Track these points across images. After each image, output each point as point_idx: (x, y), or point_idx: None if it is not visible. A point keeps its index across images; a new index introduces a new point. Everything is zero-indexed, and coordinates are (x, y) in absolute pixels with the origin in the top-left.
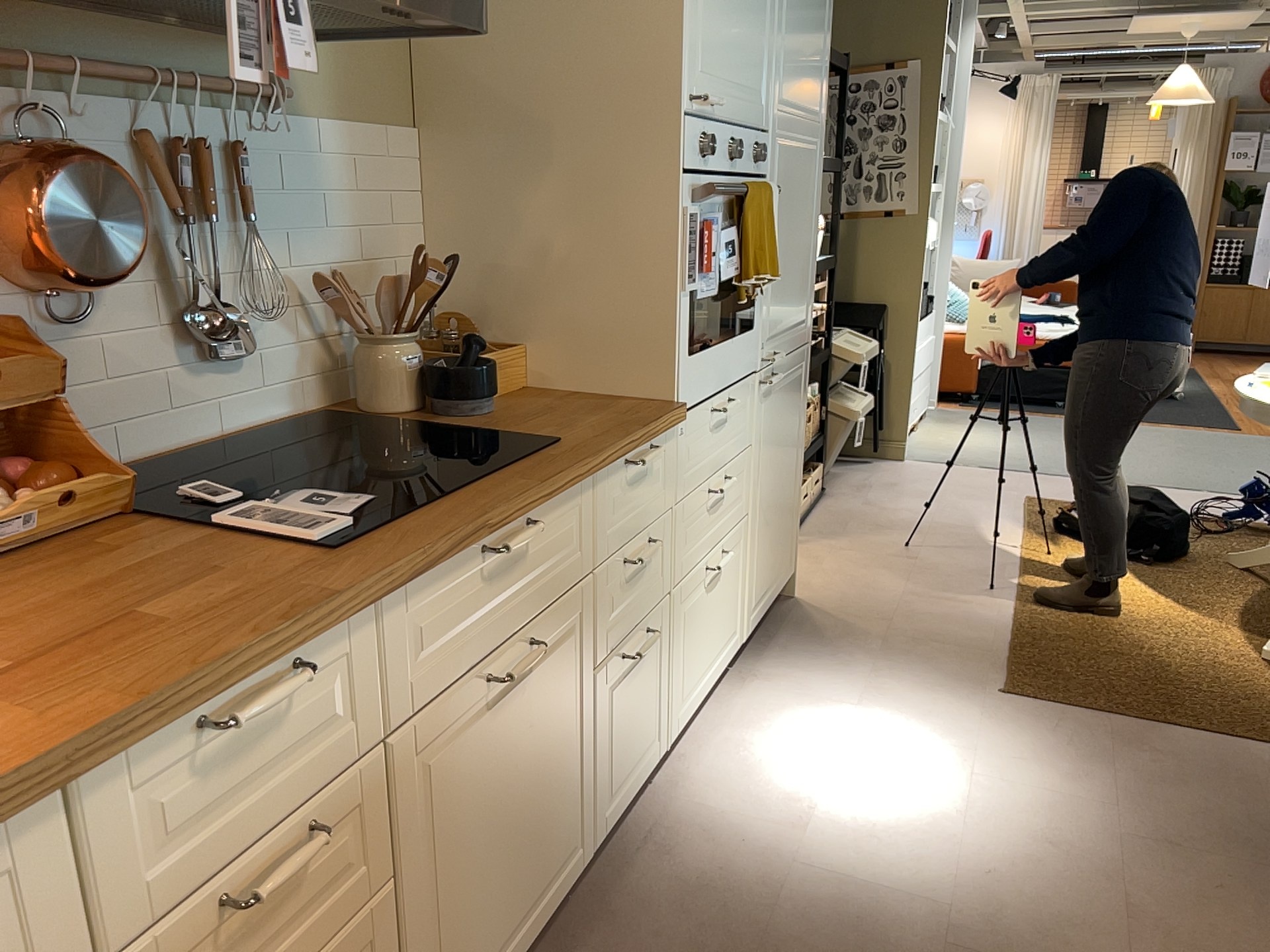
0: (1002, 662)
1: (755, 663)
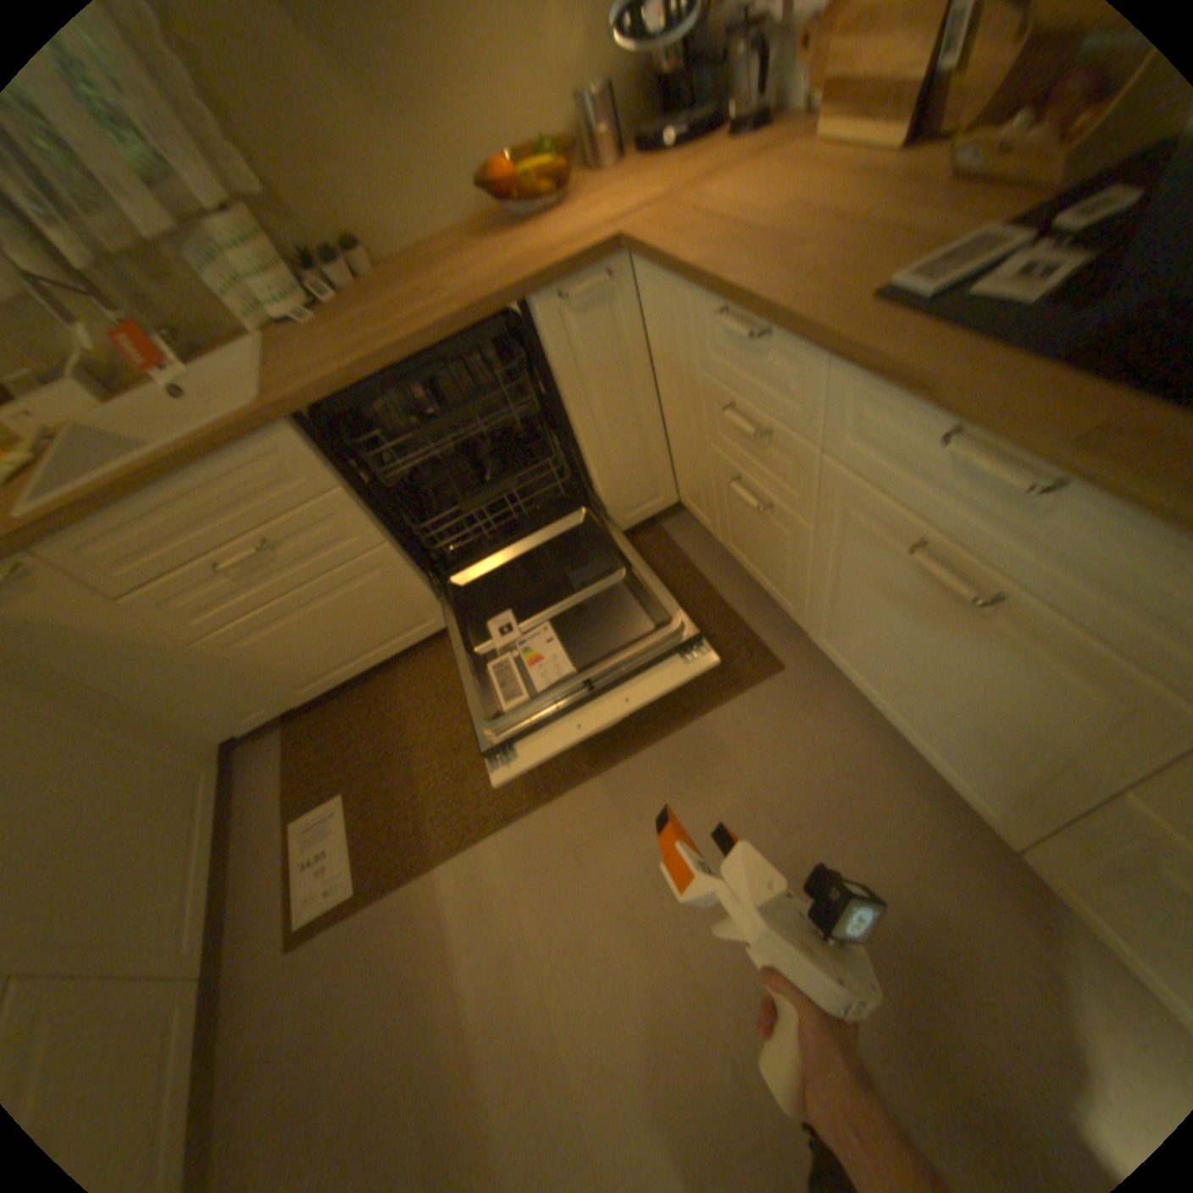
0: None
1: None
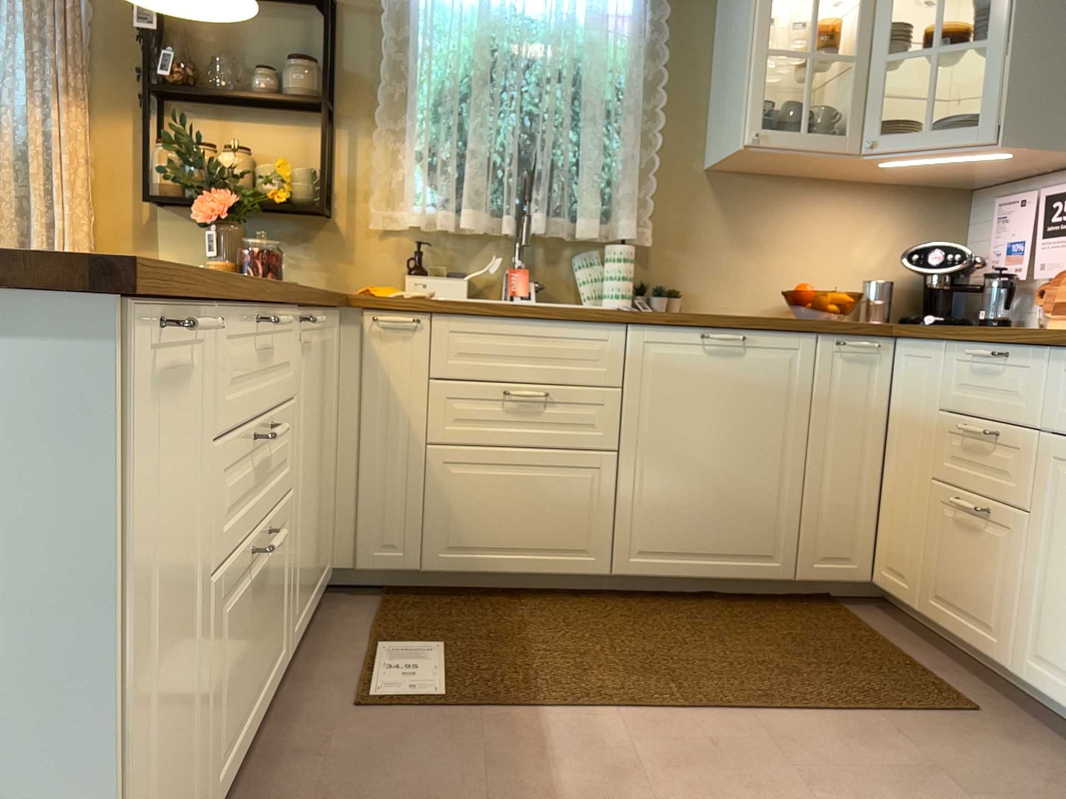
0: None
1: None
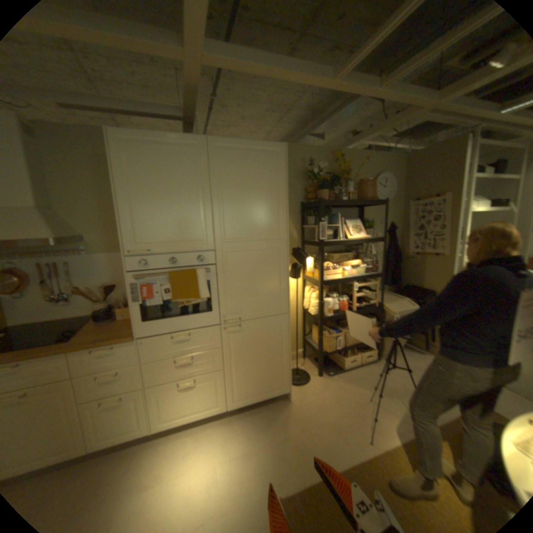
0: (308, 487)
1: (236, 421)
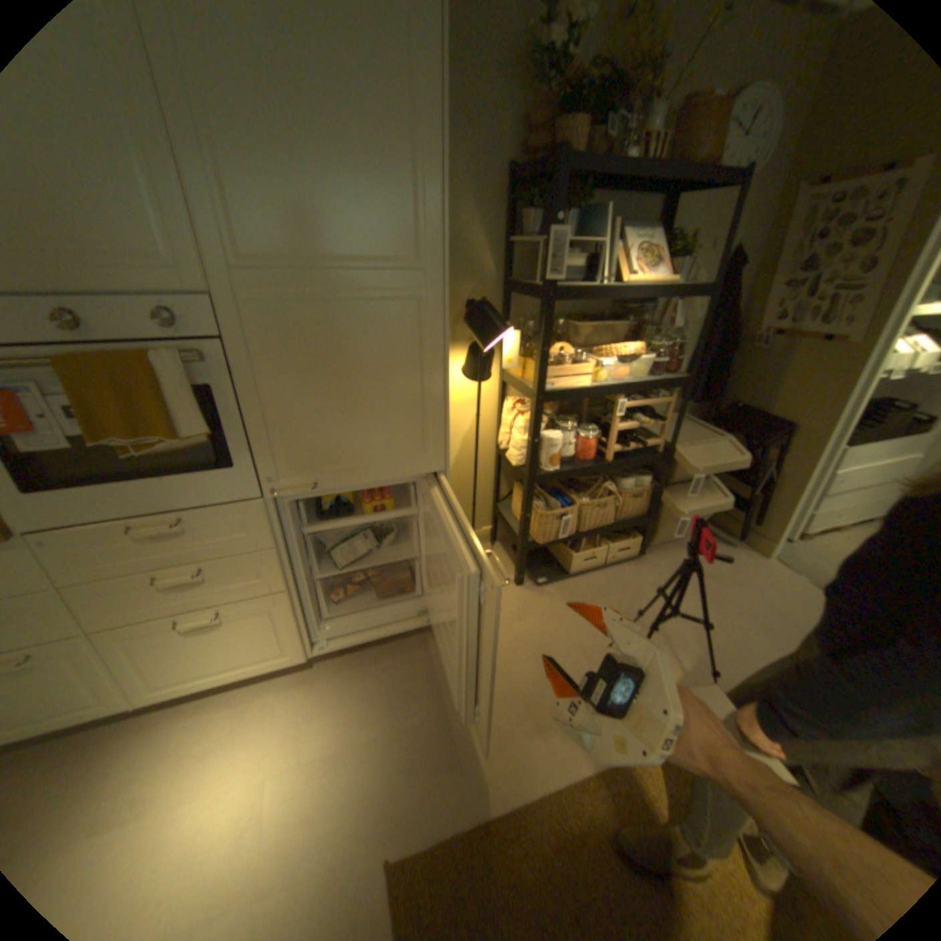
0: (448, 836)
1: (329, 676)
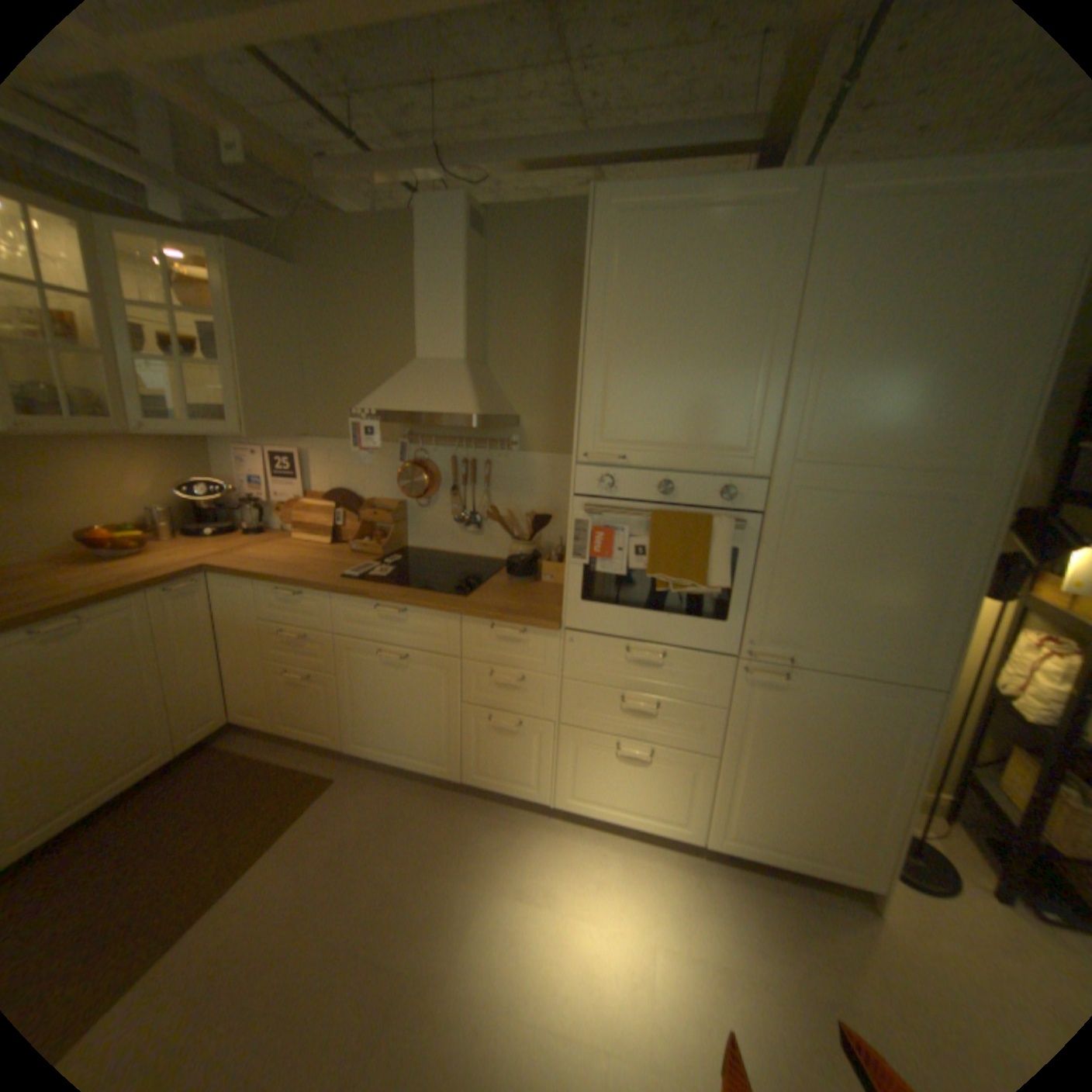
0: None
1: (723, 879)
